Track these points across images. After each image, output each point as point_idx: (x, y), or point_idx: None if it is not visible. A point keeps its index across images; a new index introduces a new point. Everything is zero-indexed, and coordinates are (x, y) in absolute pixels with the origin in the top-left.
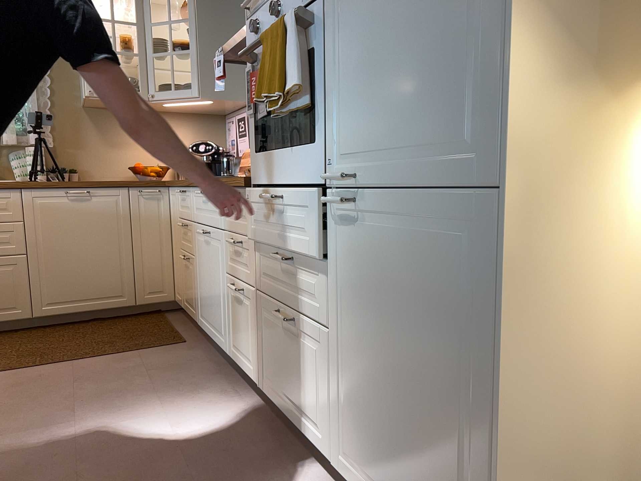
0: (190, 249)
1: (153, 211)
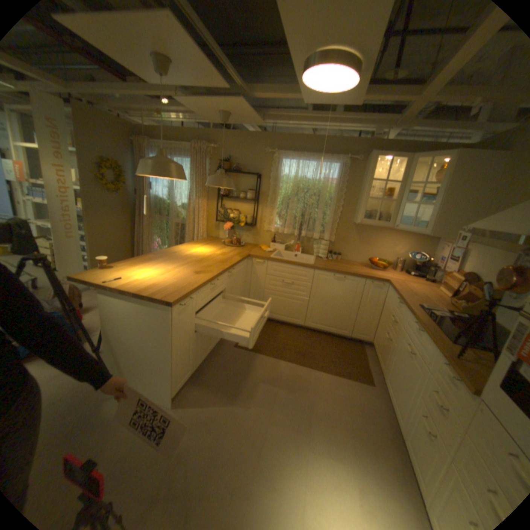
0: (394, 338)
1: (376, 294)
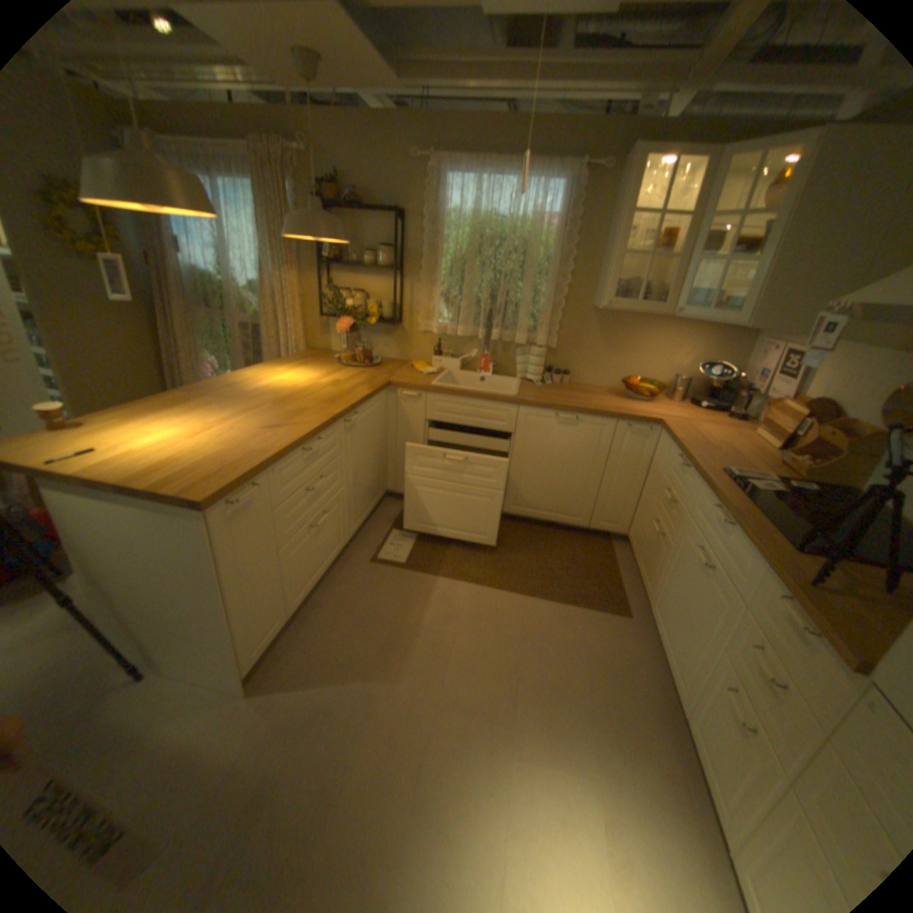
0: (671, 531)
1: (636, 448)
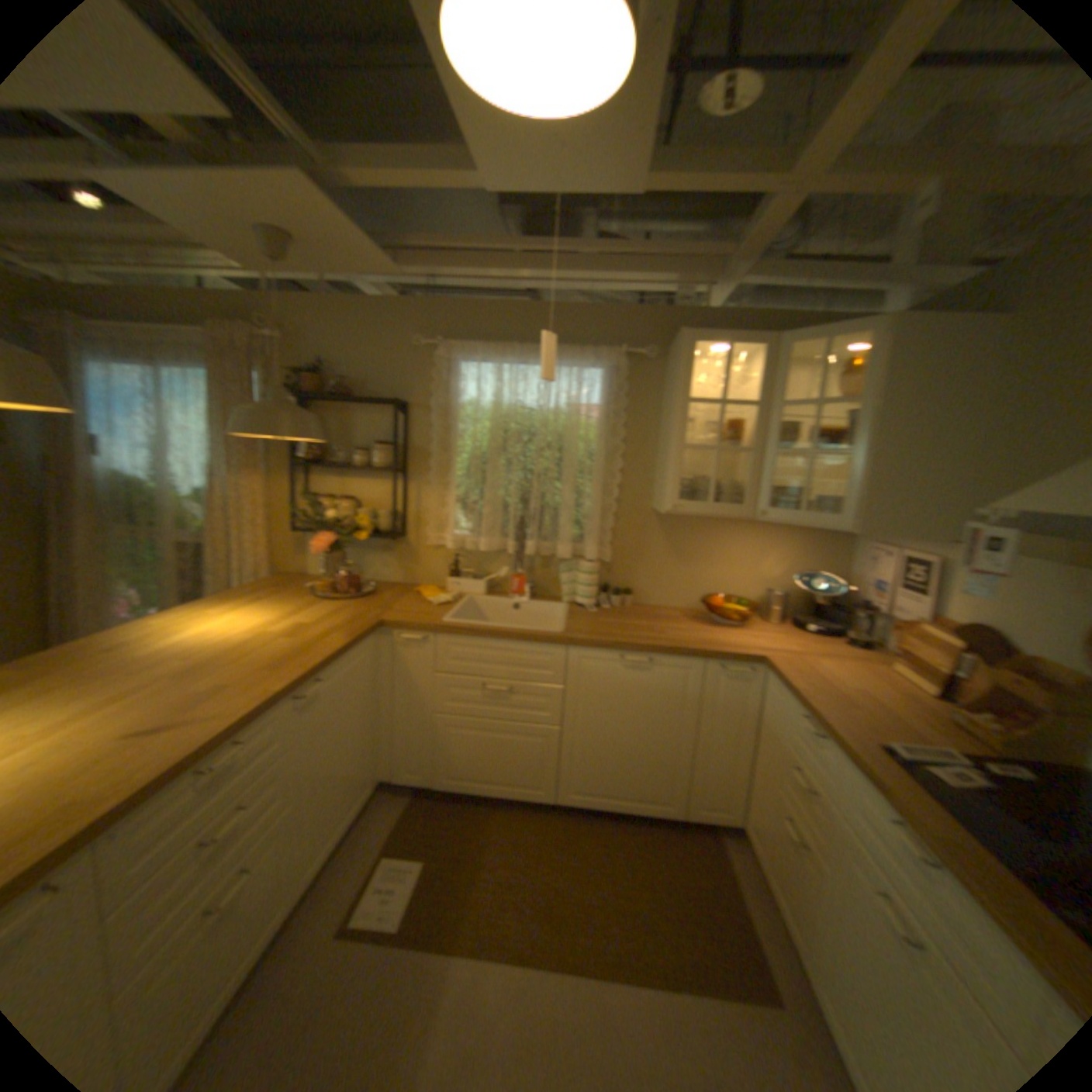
0: (820, 844)
1: (739, 699)
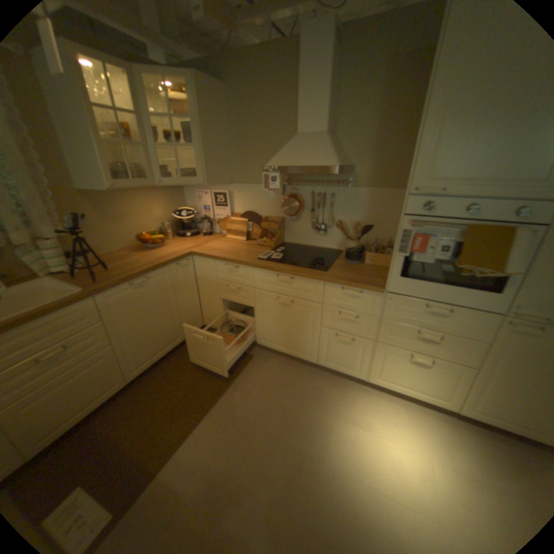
0: (245, 302)
1: (185, 275)
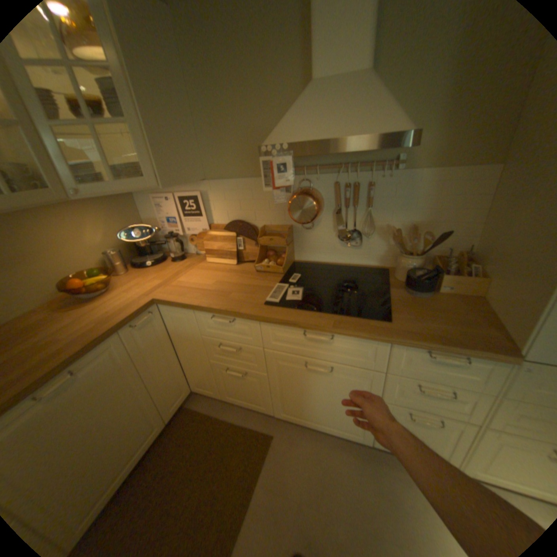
0: (252, 366)
1: (151, 336)
